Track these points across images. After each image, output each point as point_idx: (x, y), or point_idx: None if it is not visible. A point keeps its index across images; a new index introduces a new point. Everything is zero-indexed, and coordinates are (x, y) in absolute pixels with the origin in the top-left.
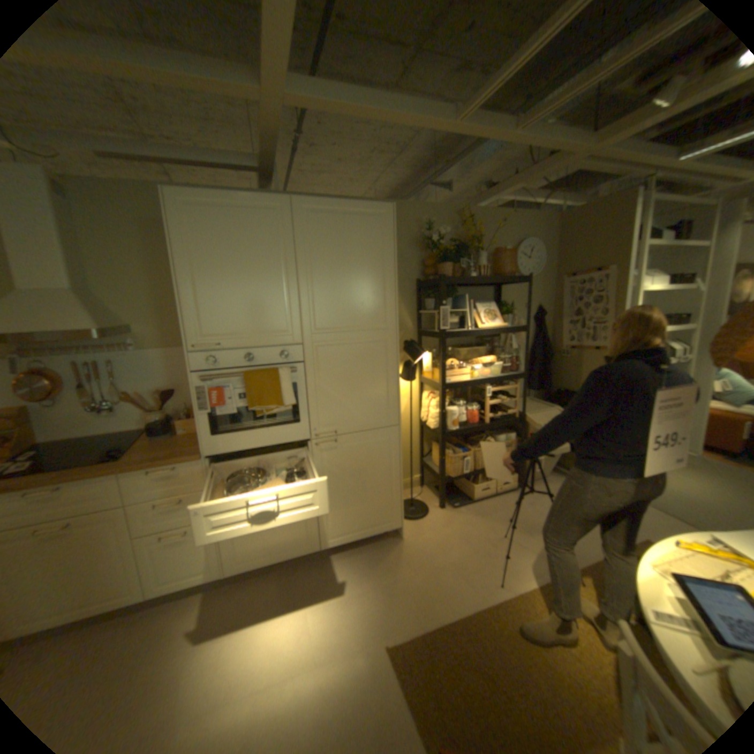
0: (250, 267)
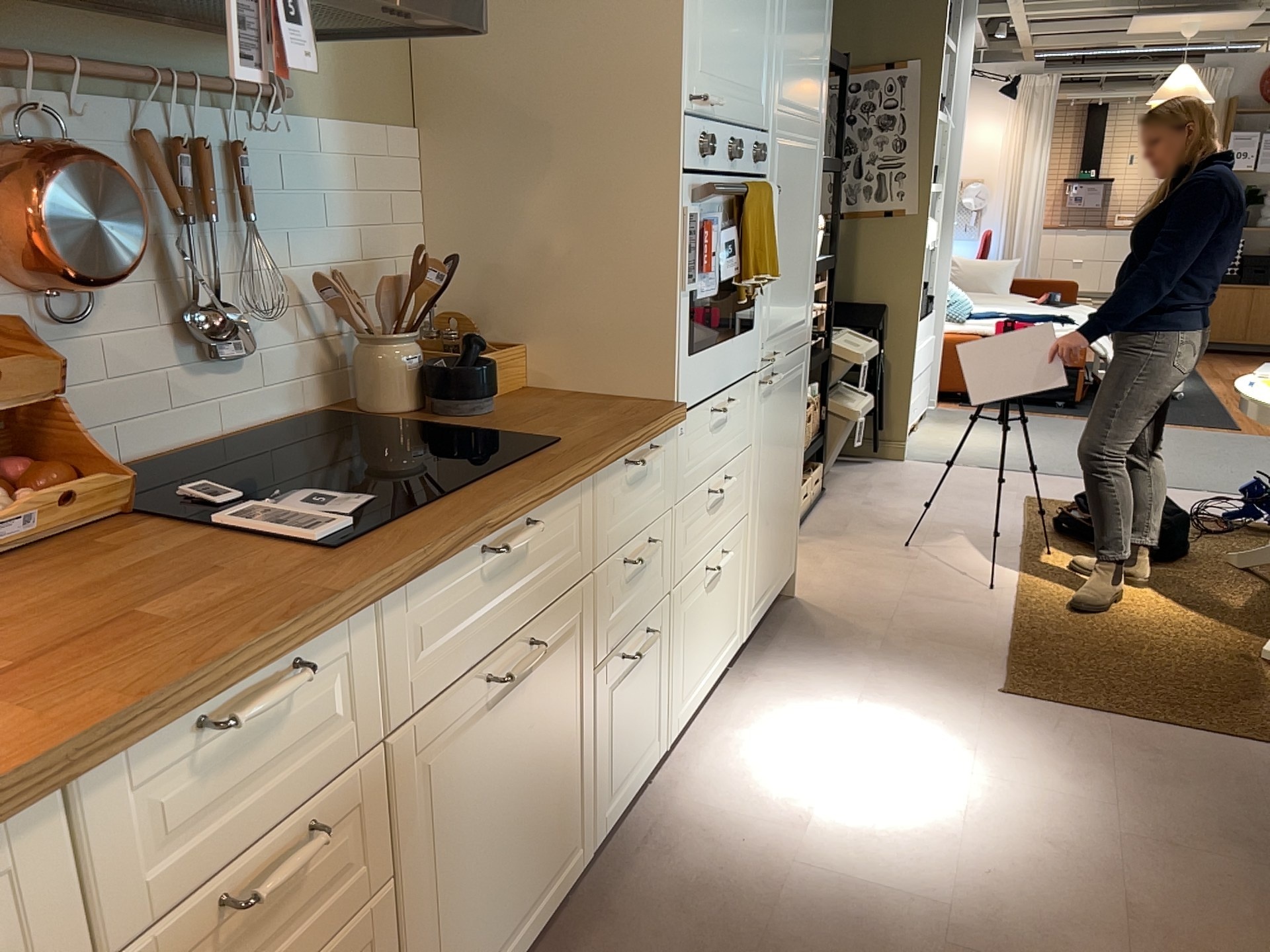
0: None
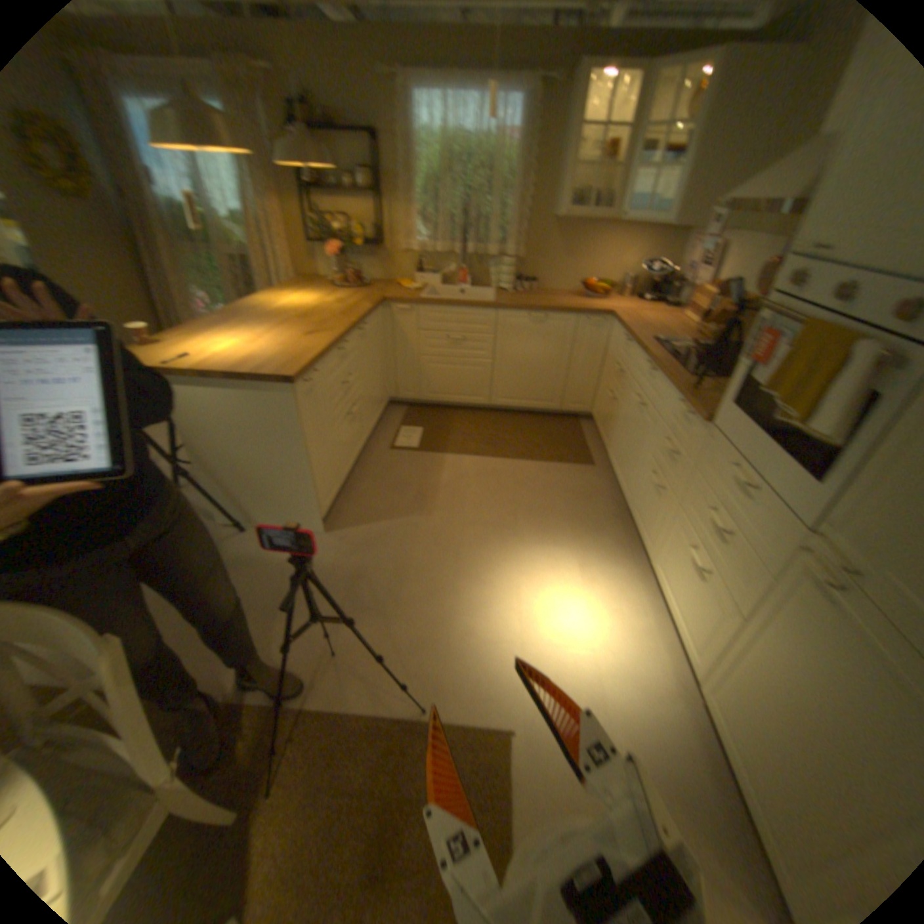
0: None
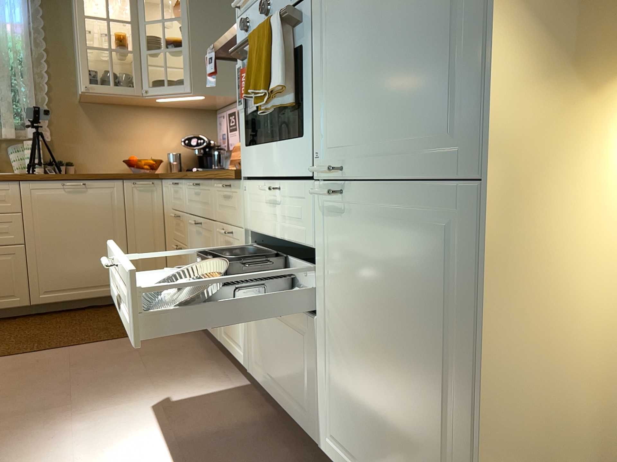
0: None
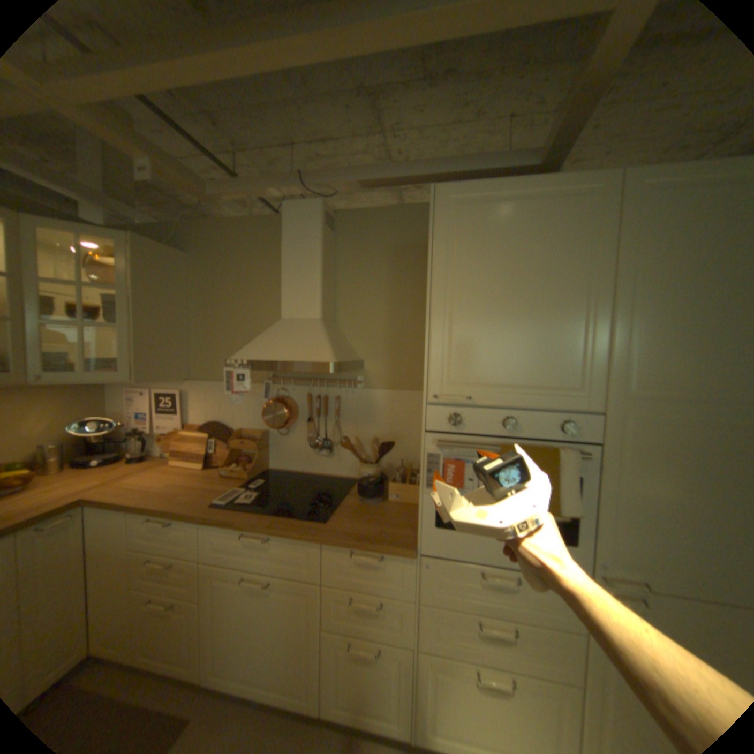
0: (536, 284)
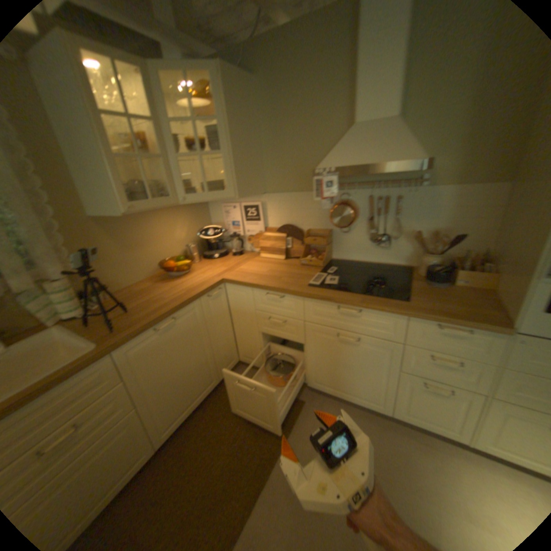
0: None
